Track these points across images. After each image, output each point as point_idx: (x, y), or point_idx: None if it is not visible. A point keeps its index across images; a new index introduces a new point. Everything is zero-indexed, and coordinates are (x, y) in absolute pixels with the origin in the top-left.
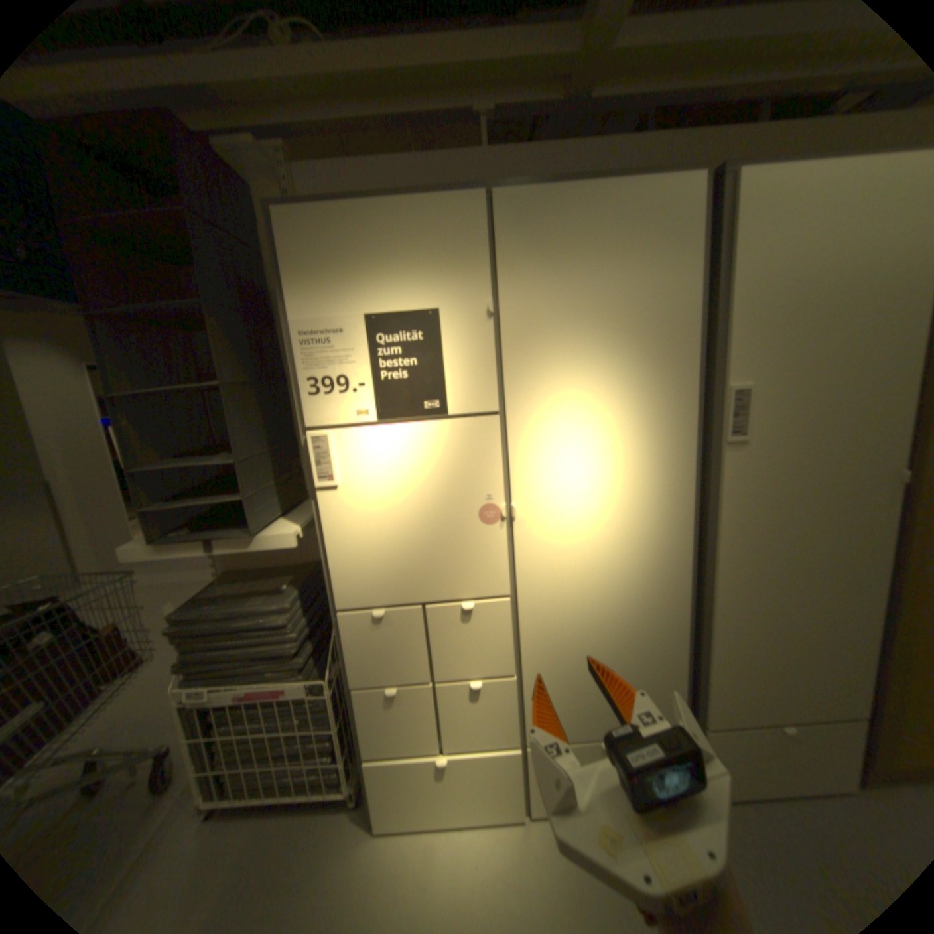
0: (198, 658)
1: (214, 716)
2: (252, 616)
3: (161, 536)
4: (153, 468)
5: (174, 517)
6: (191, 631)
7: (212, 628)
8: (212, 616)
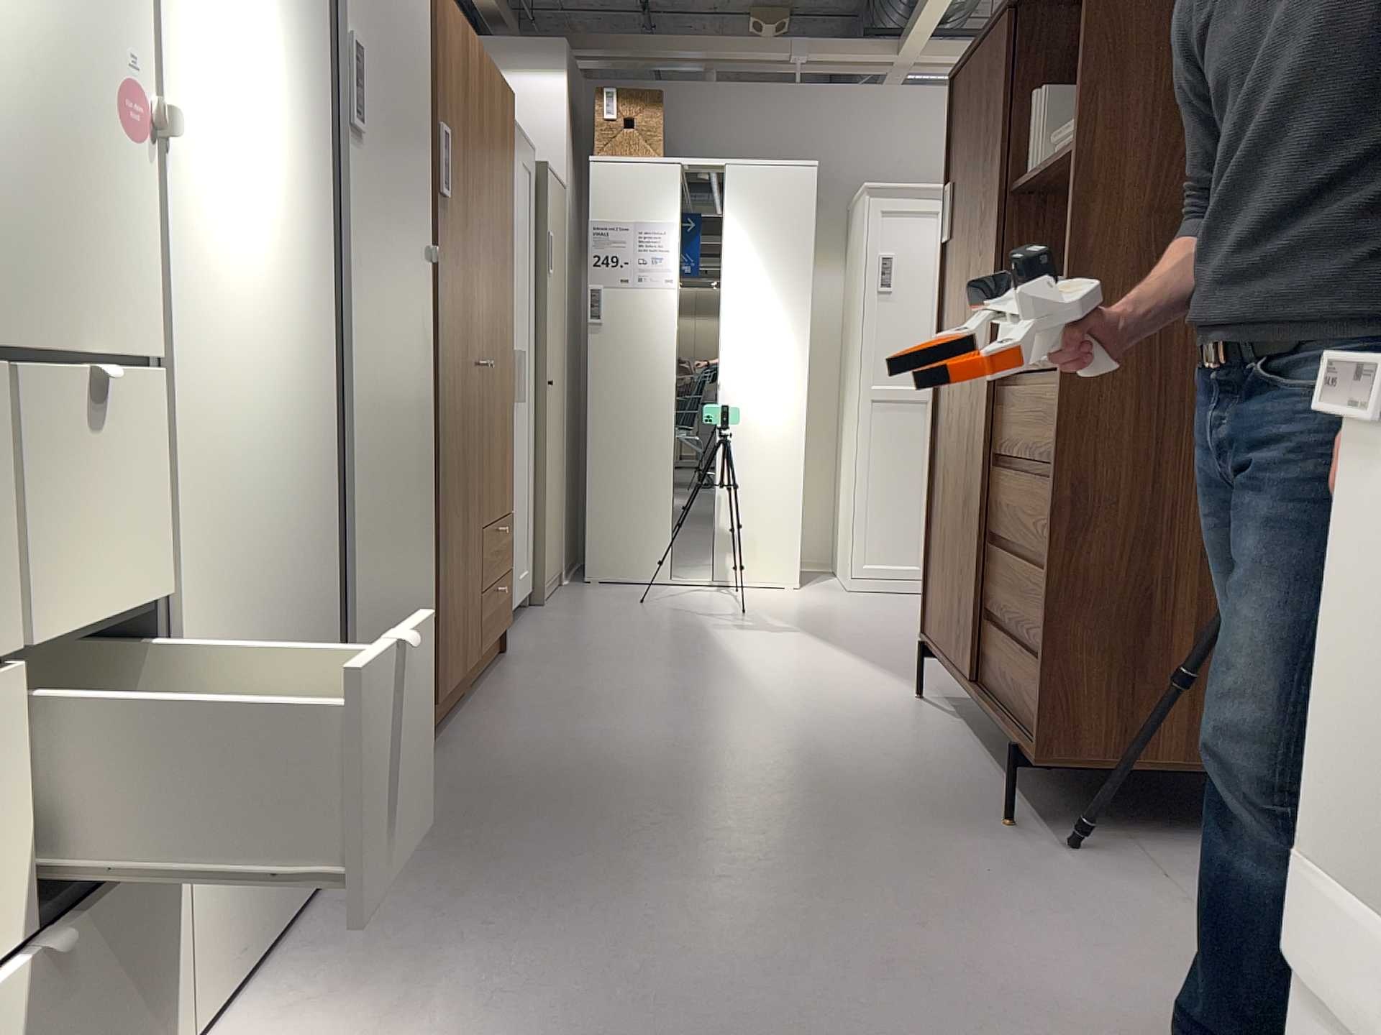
0: None
1: None
2: None
3: None
4: None
5: None
6: None
7: None
8: None
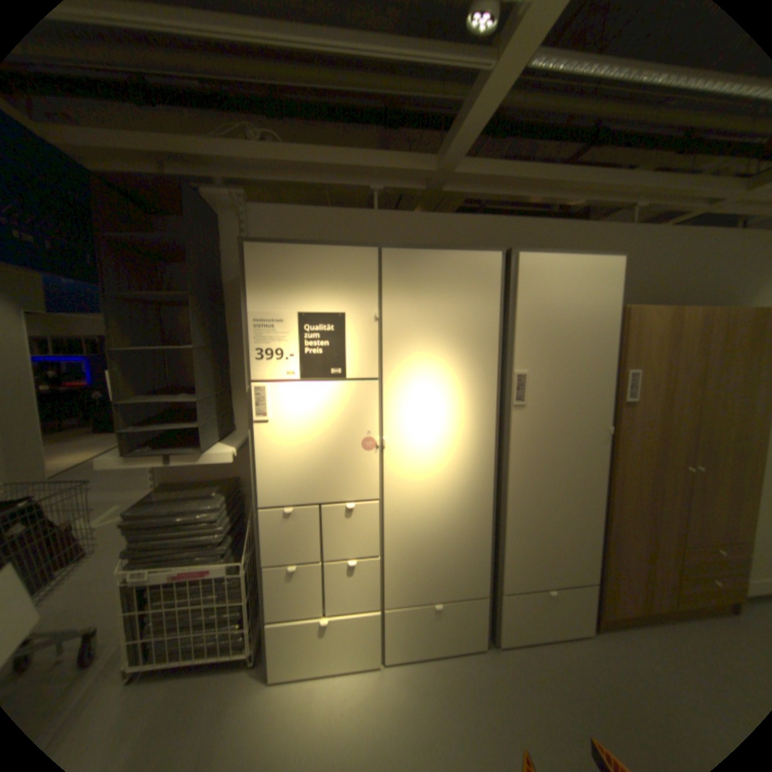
0: (144, 546)
1: (150, 594)
2: (190, 515)
3: (126, 452)
4: (129, 402)
5: (138, 439)
6: (141, 525)
7: (158, 523)
8: (159, 514)
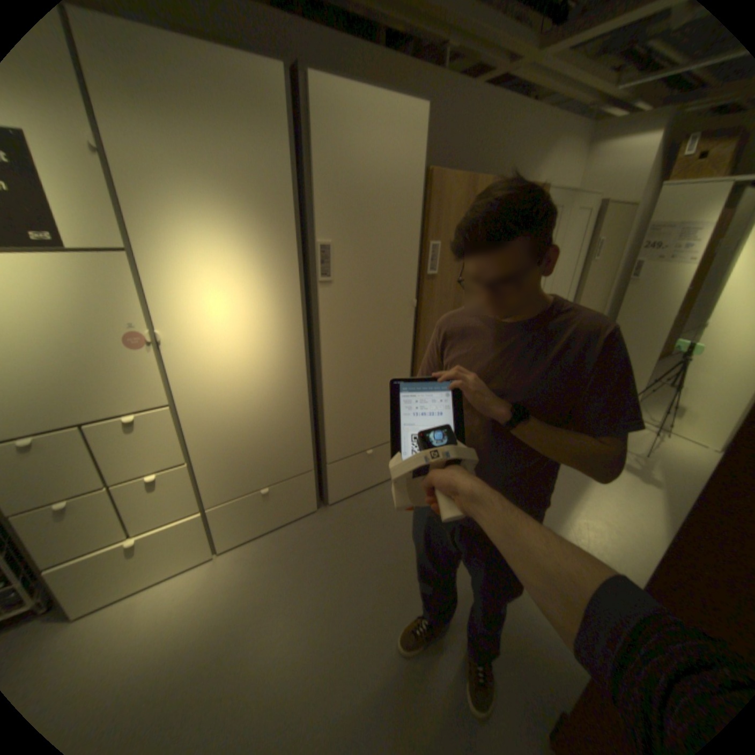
0: None
1: None
2: None
3: None
4: None
5: None
6: None
7: None
8: None
